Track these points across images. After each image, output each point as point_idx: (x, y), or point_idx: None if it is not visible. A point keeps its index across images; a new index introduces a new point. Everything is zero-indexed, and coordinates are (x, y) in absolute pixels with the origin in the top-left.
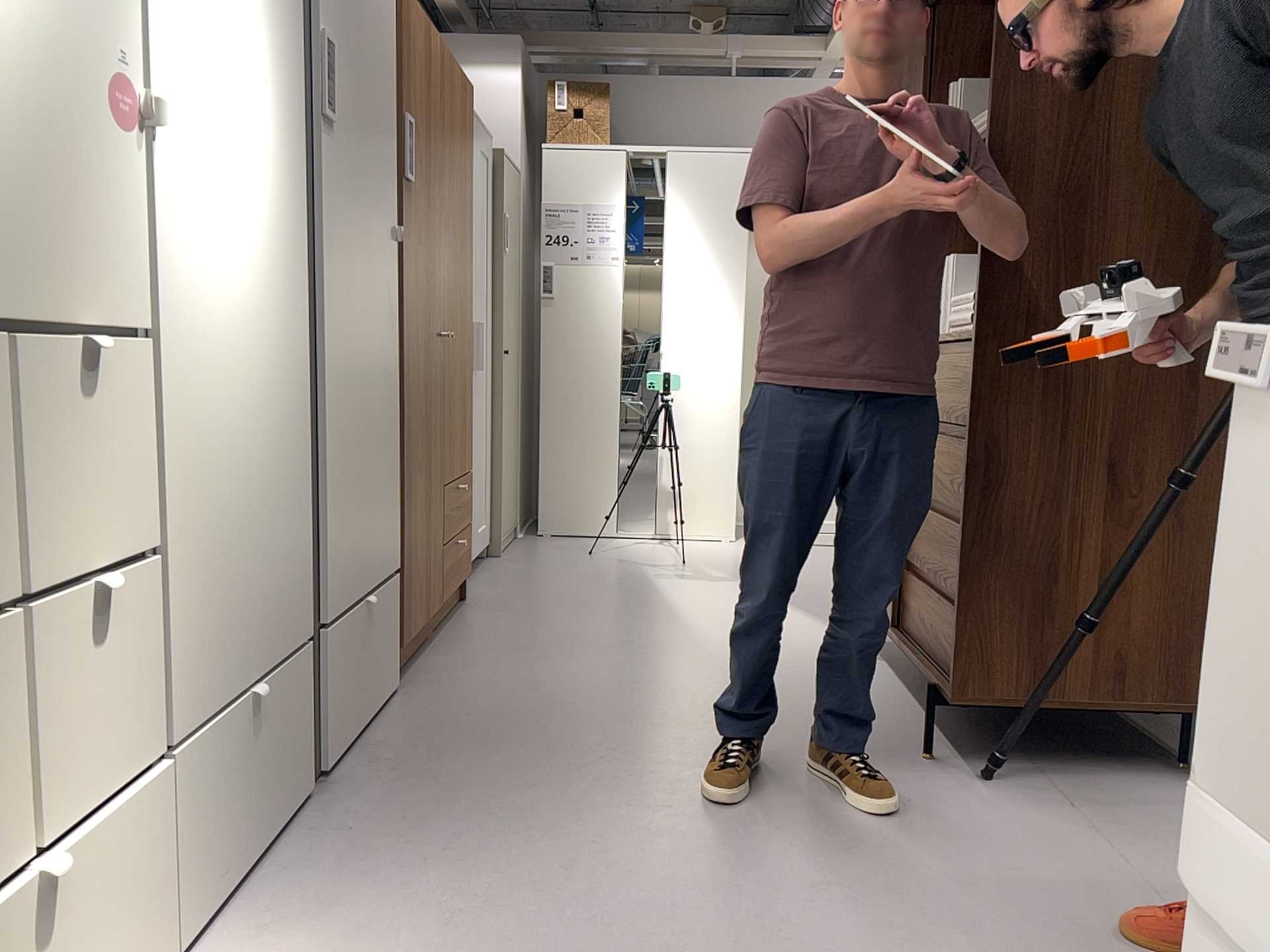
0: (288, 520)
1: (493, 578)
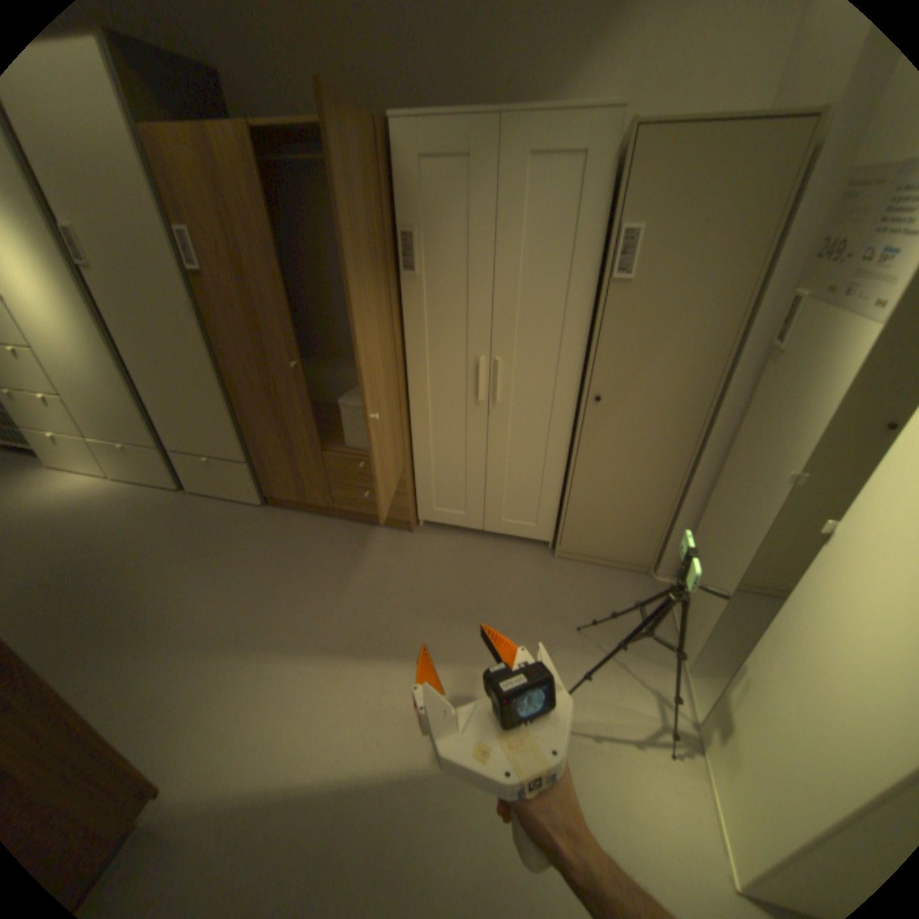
0: (124, 410)
1: (476, 550)
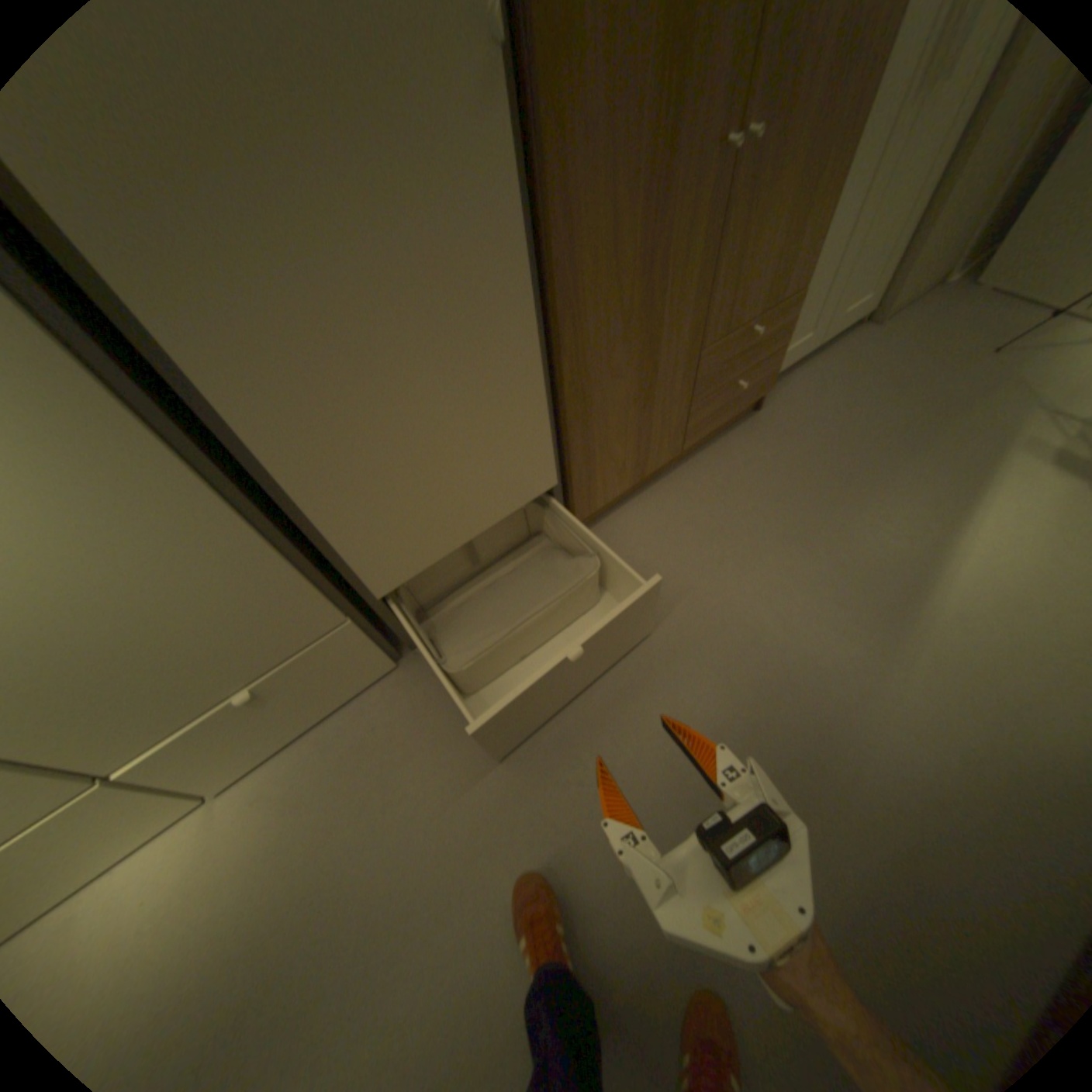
0: (238, 593)
1: (828, 373)
